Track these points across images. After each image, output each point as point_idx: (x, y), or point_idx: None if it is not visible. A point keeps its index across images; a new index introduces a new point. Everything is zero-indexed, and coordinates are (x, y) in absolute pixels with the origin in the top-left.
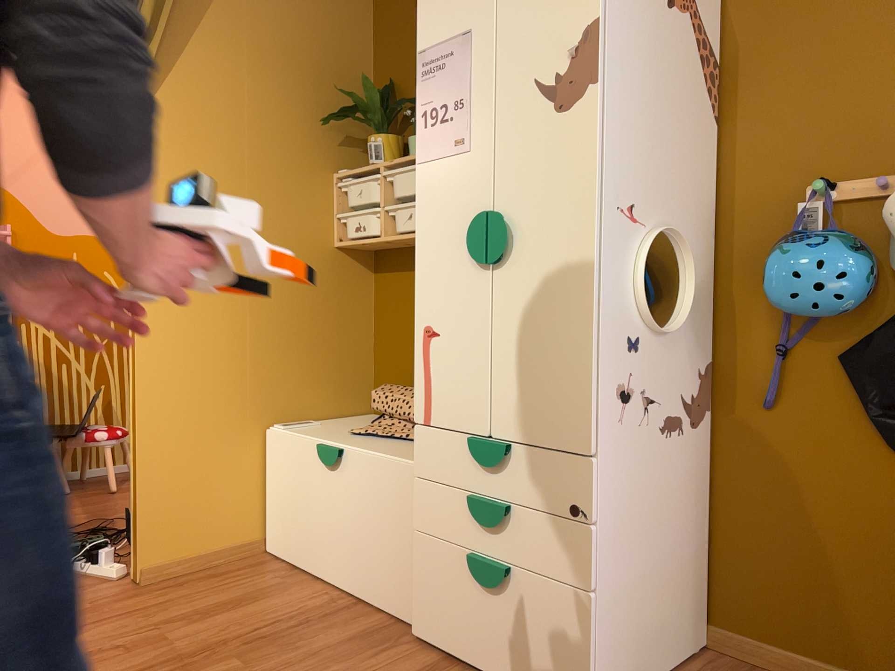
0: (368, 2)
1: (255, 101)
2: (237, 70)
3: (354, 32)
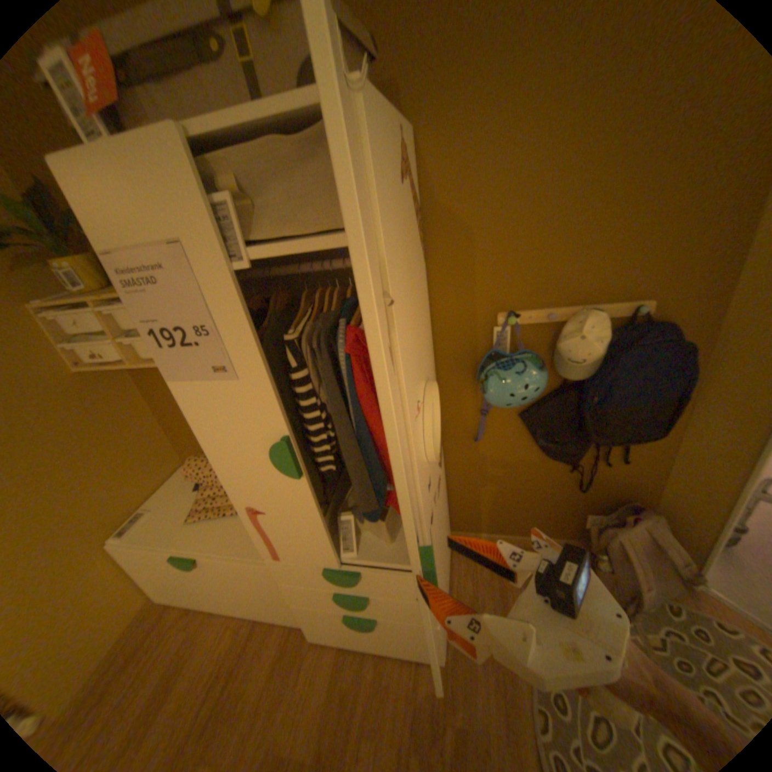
0: None
1: None
2: None
3: None
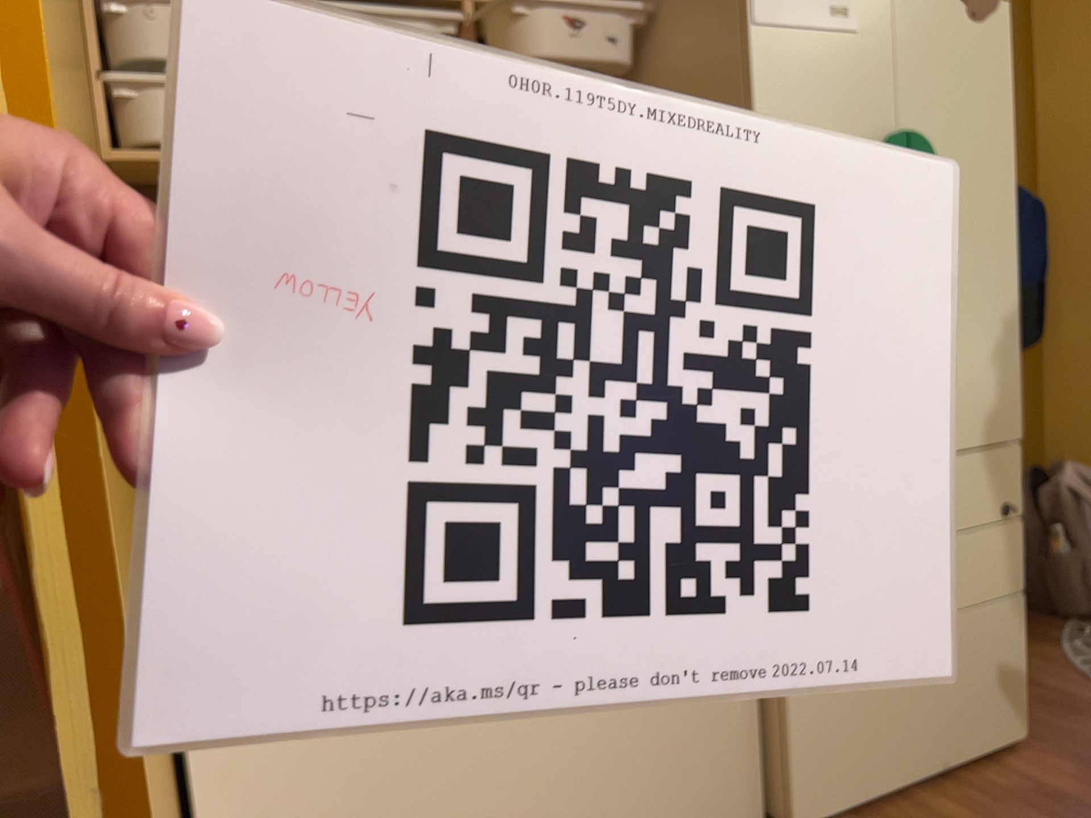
0: None
1: None
2: None
3: None
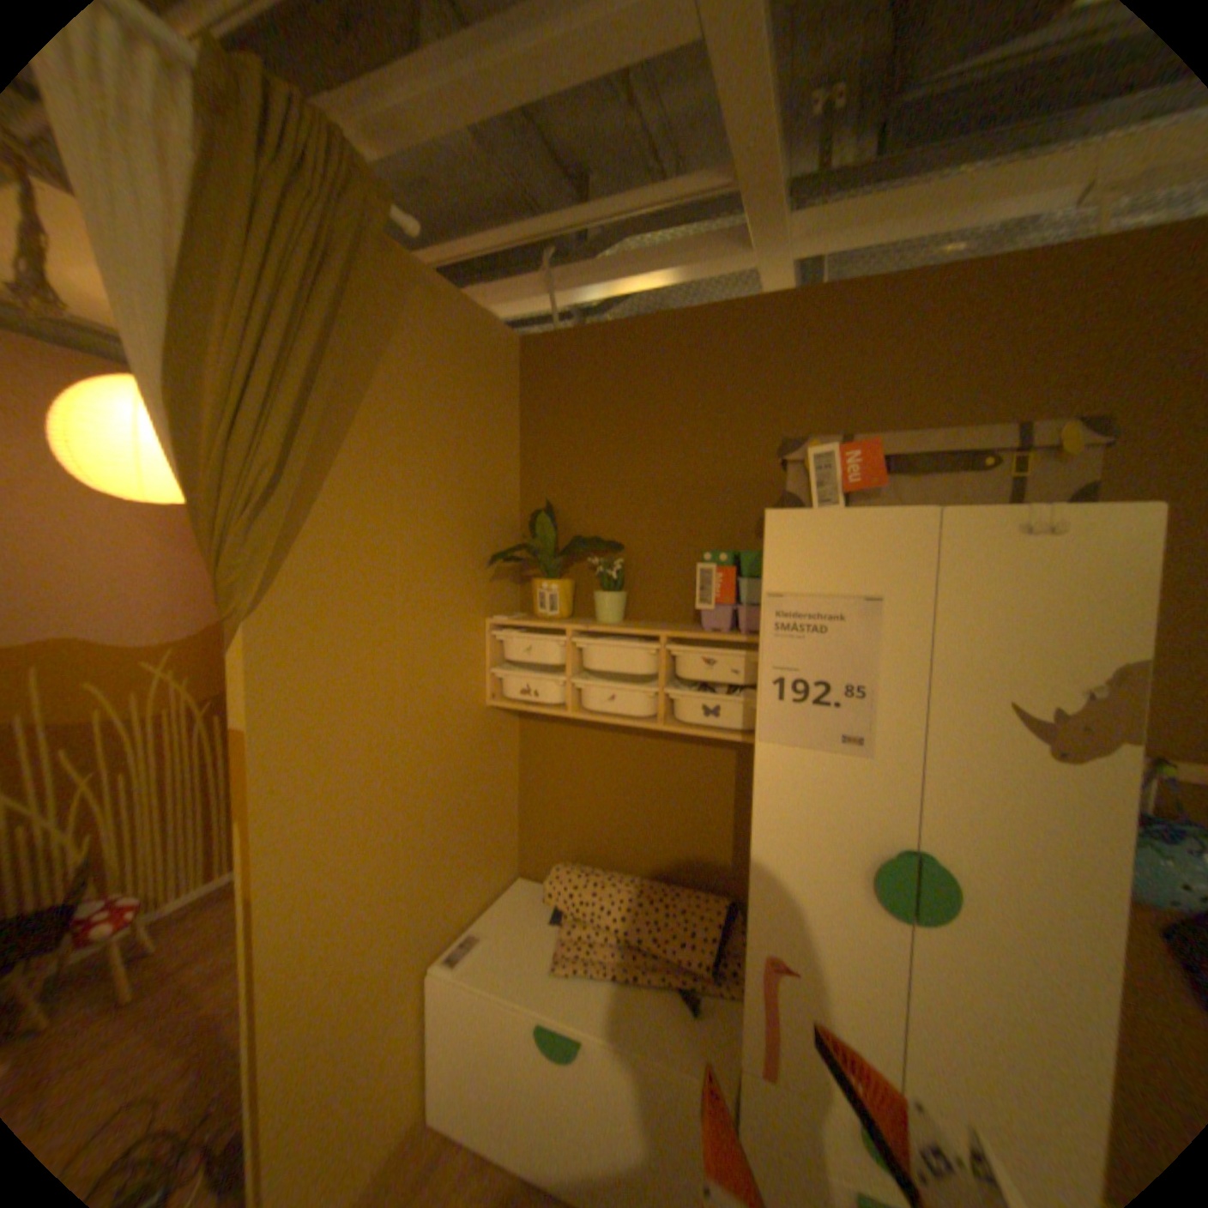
0: (515, 399)
1: (407, 549)
2: (385, 509)
3: (503, 437)
